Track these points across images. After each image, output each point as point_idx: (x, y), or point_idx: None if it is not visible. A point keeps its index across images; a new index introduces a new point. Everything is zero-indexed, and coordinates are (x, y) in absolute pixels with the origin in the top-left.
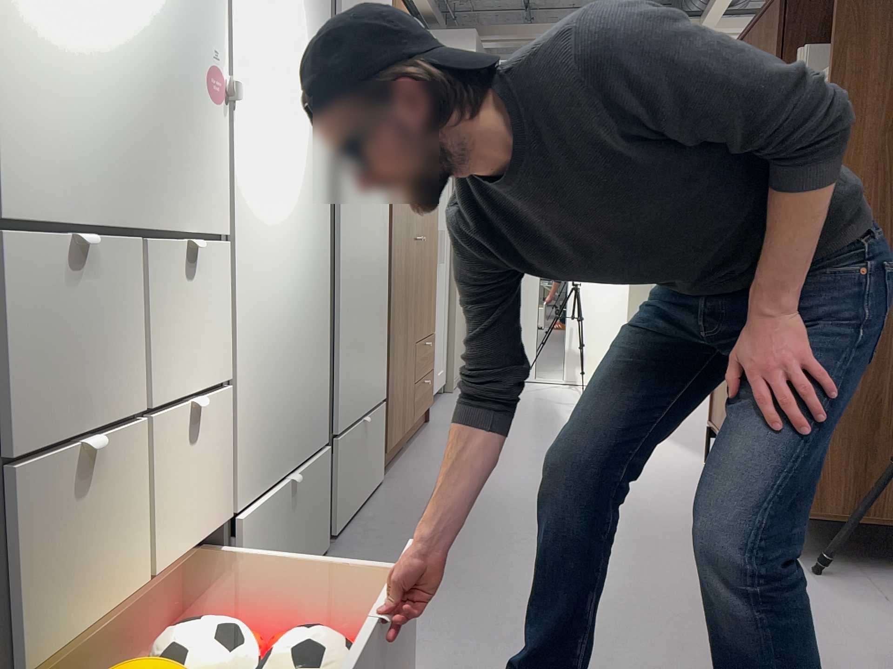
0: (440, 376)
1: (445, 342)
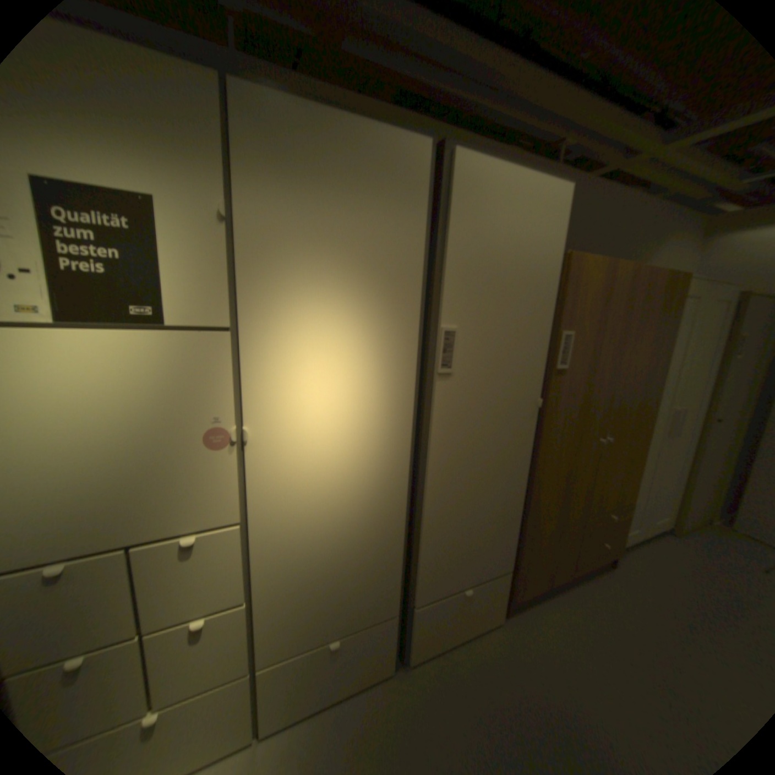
0: (663, 524)
1: (680, 497)
